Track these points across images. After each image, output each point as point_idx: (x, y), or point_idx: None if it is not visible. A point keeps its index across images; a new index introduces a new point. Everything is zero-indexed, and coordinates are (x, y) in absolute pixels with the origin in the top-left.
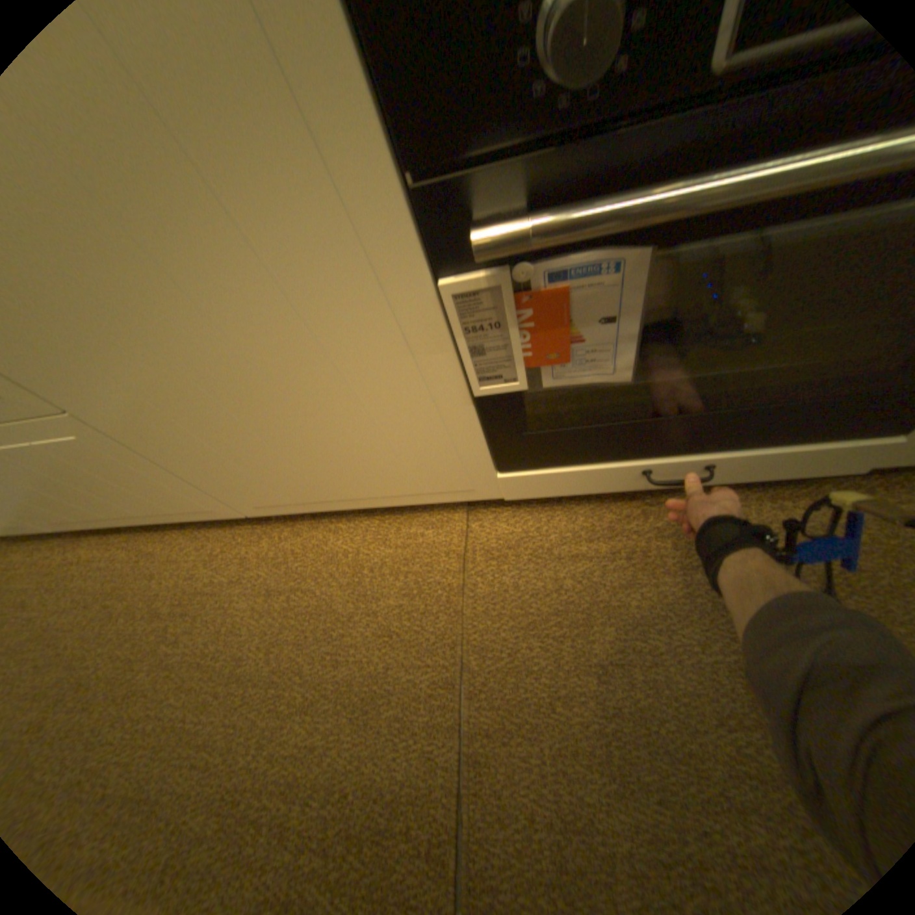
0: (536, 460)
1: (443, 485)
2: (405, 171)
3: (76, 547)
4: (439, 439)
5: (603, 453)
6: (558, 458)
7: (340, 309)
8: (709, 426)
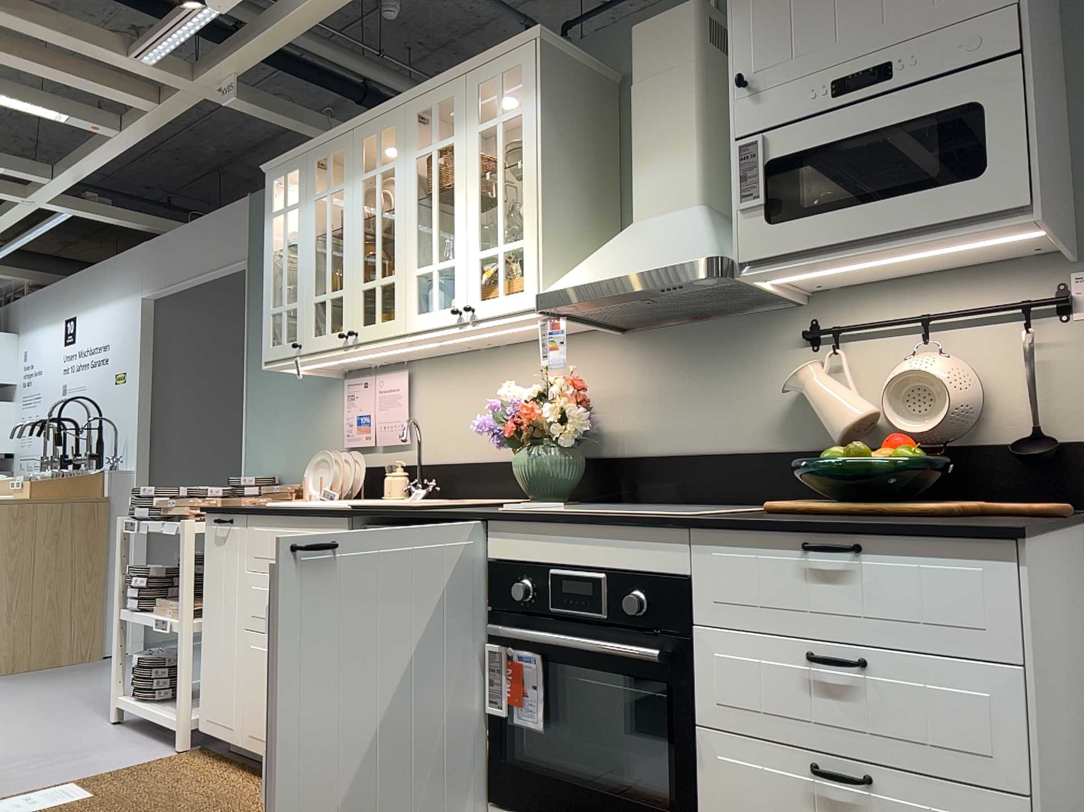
0: (508, 800)
1: (457, 804)
2: (489, 608)
3: (232, 772)
4: (466, 746)
5: (541, 810)
6: (519, 803)
7: (457, 644)
8: (589, 804)
